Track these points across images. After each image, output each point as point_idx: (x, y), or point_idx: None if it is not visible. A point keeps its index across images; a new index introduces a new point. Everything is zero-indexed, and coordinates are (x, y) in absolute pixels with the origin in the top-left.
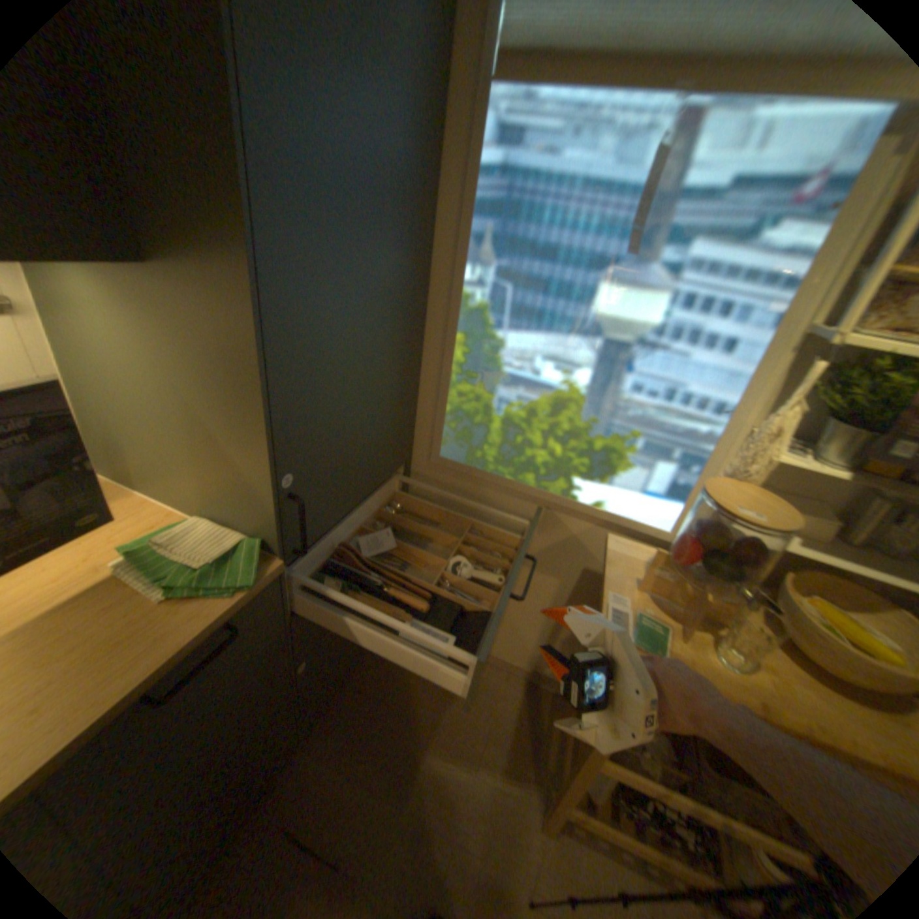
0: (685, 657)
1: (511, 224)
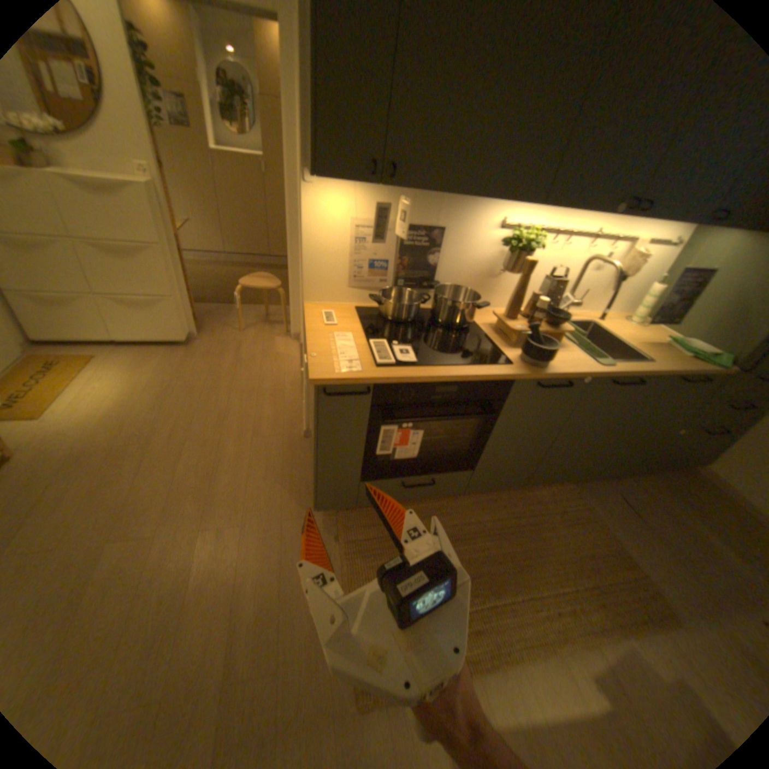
0: None
1: None
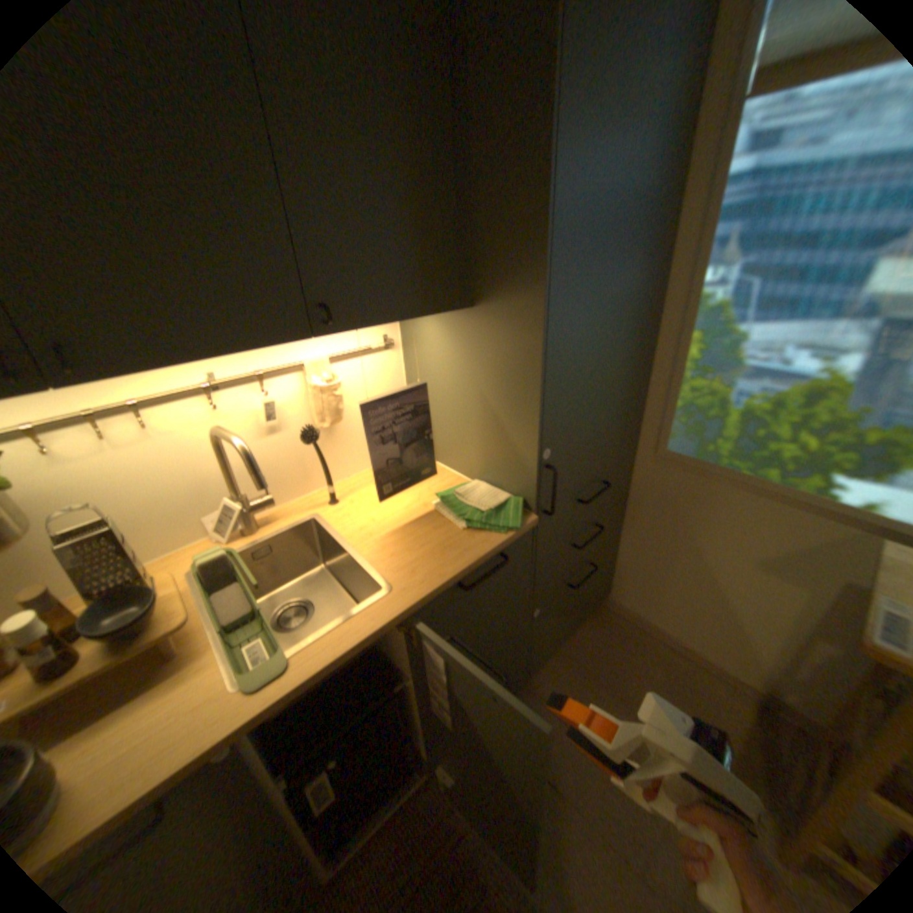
0: None
1: (761, 219)
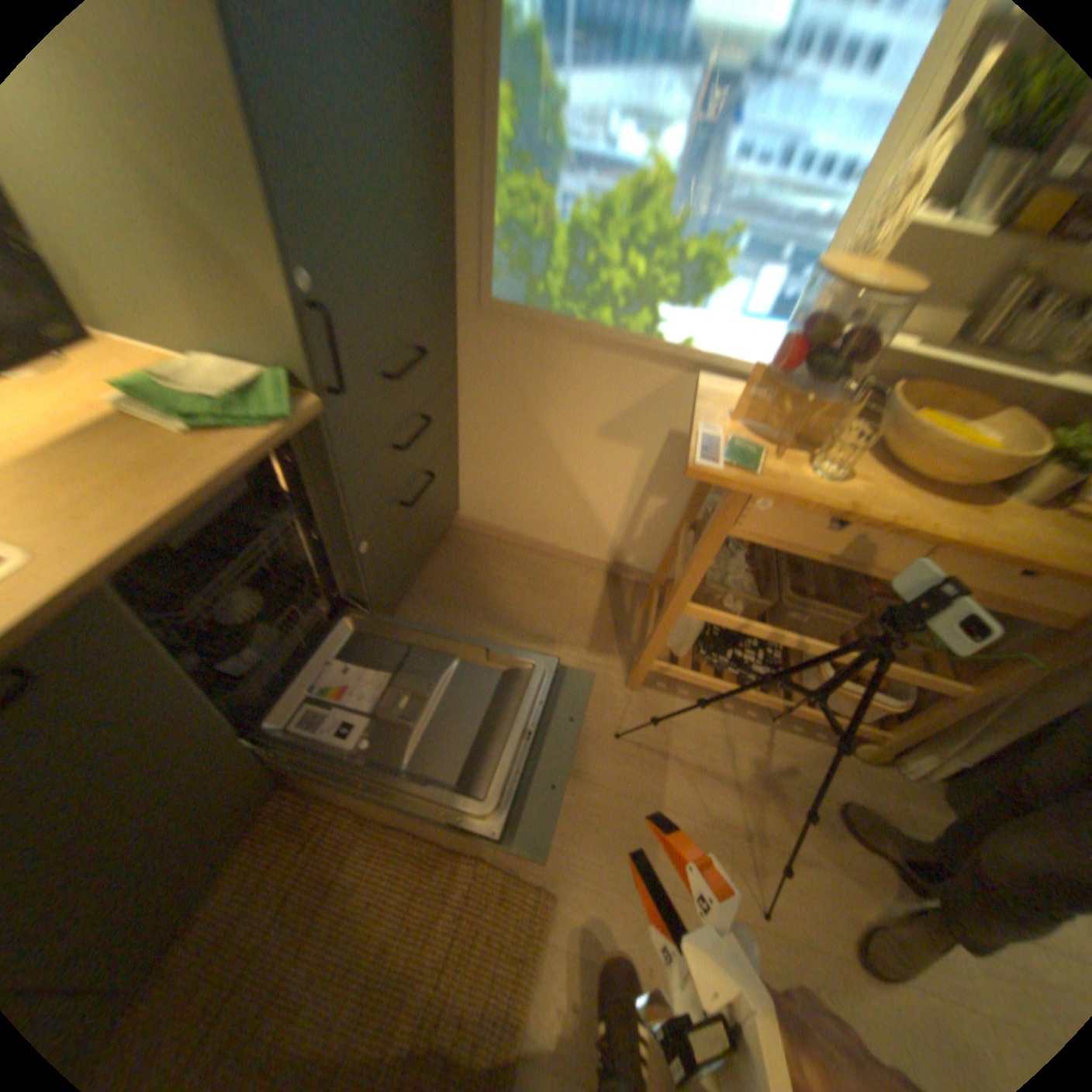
0: (777, 471)
1: None
